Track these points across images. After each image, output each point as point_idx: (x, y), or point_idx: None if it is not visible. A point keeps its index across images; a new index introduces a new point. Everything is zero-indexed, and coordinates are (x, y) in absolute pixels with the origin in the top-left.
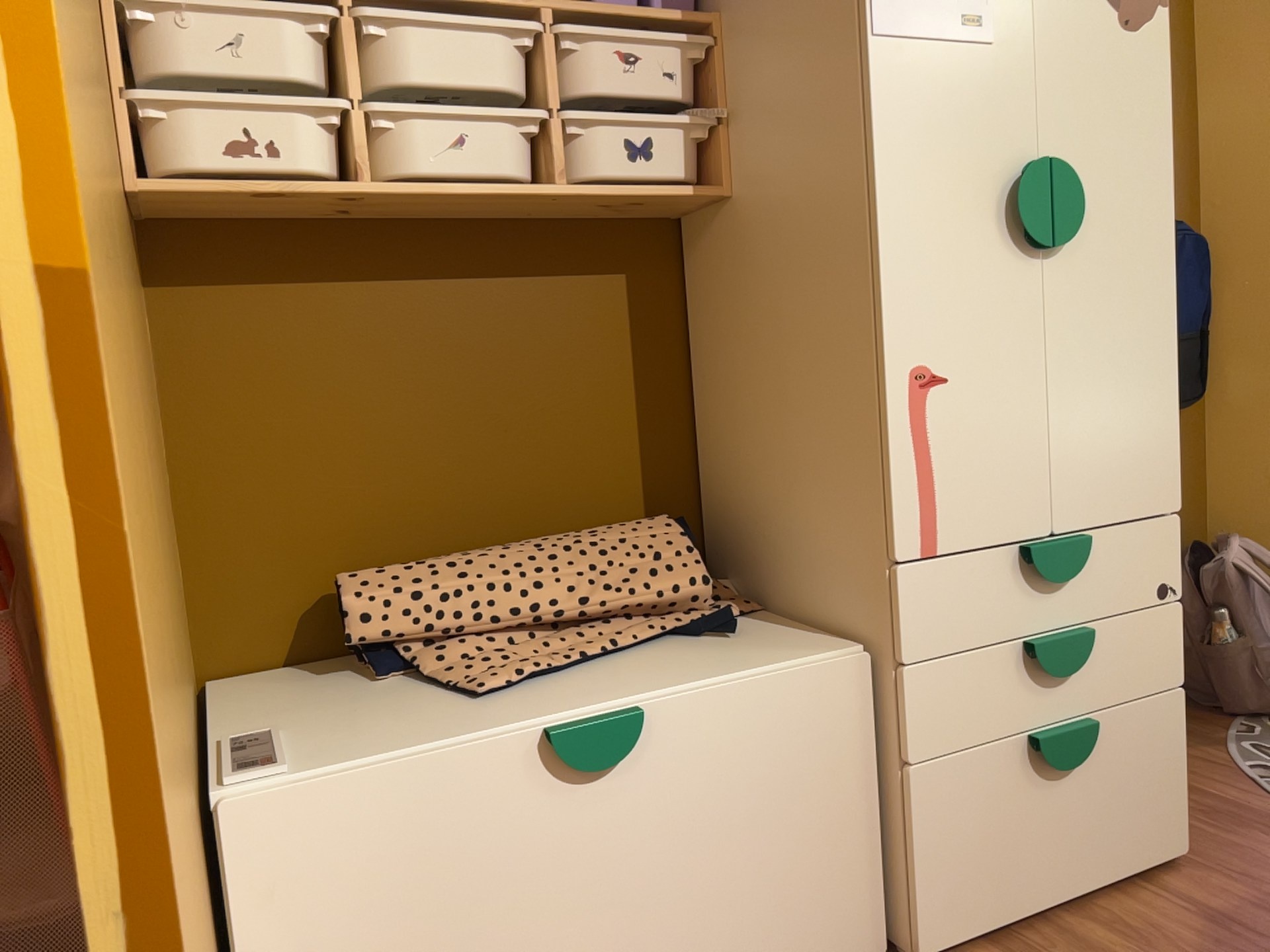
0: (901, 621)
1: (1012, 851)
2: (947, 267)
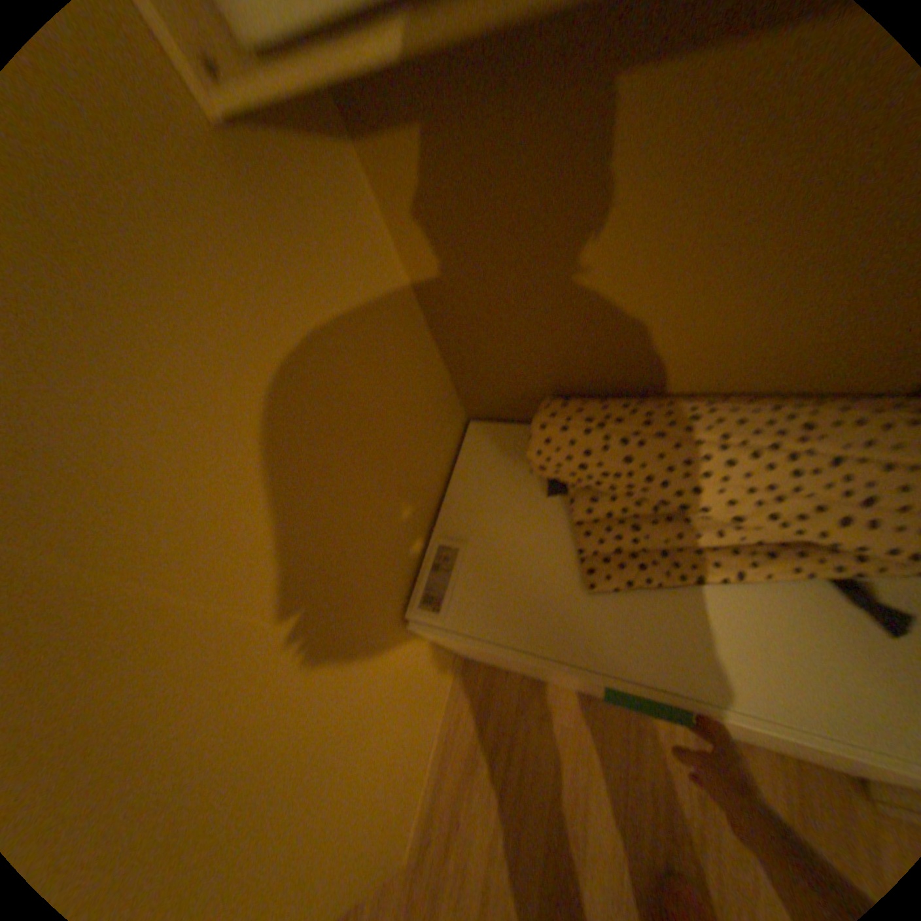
0: None
1: None
2: None
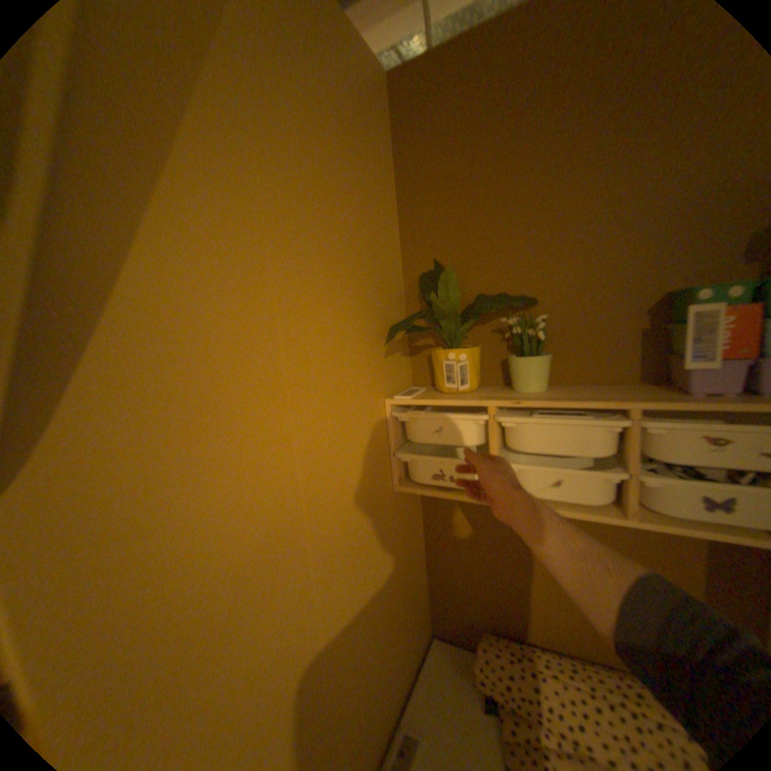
0: None
1: None
2: None
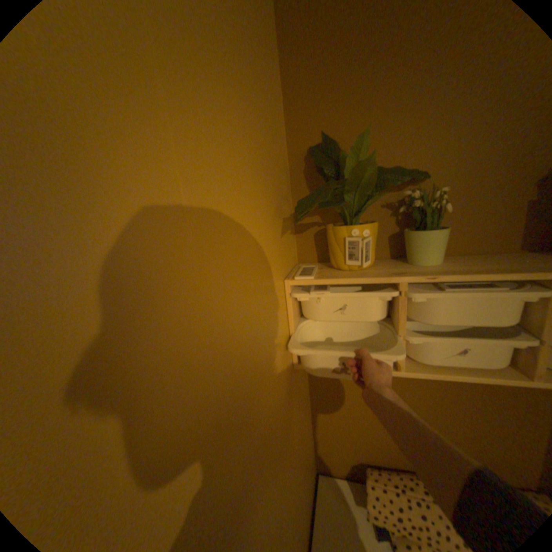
0: None
1: None
2: None
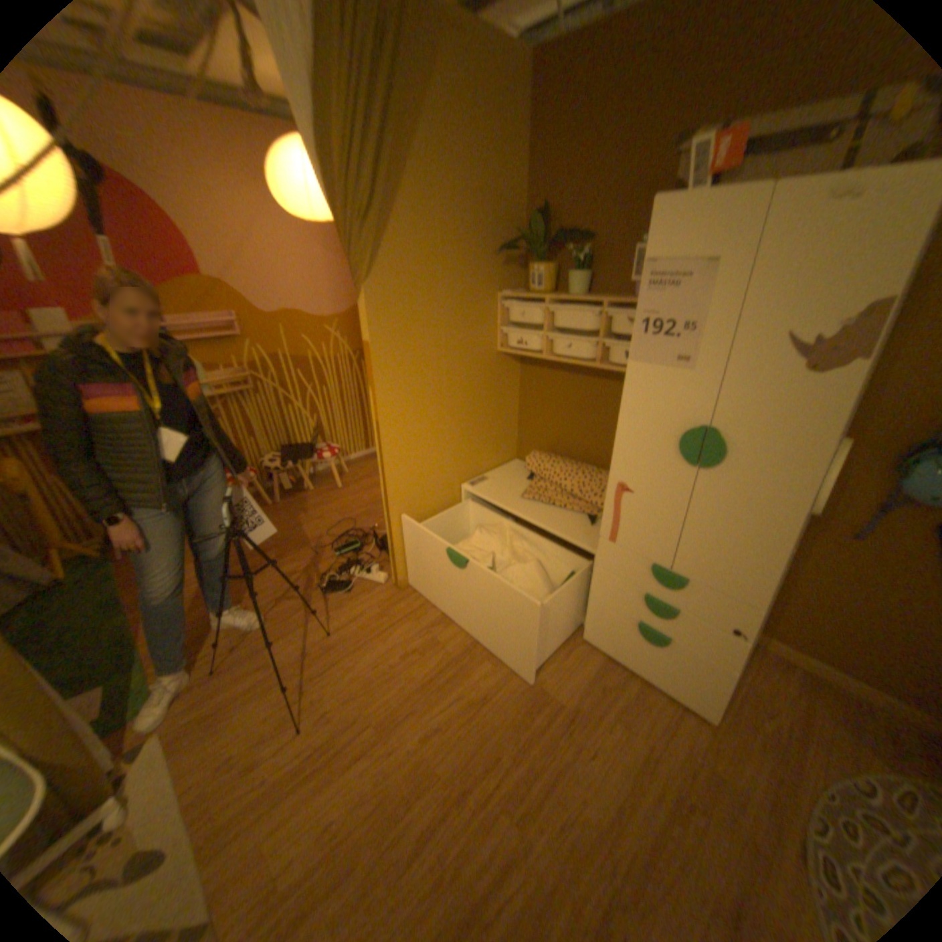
0: (598, 552)
1: (622, 644)
2: (642, 454)
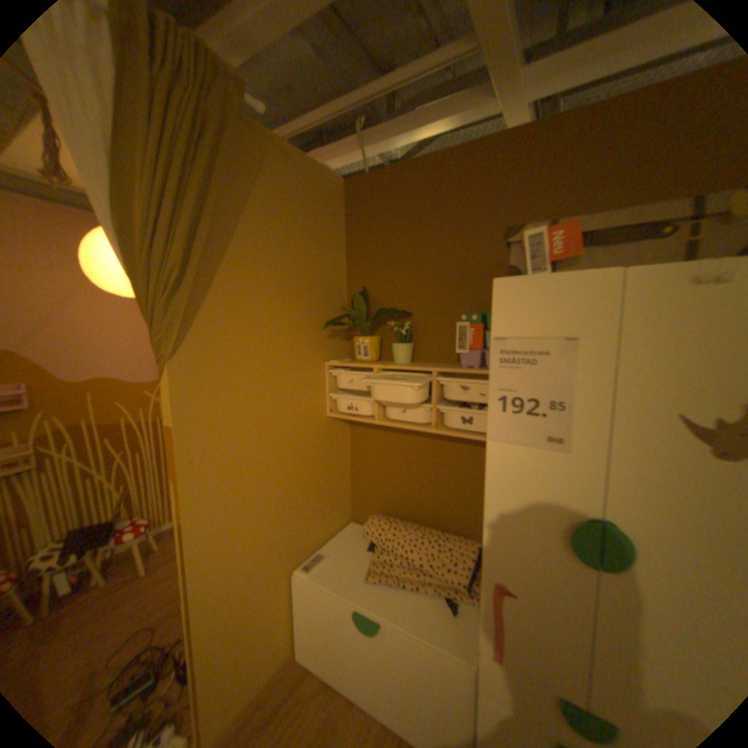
0: (479, 674)
1: None
2: (521, 548)
